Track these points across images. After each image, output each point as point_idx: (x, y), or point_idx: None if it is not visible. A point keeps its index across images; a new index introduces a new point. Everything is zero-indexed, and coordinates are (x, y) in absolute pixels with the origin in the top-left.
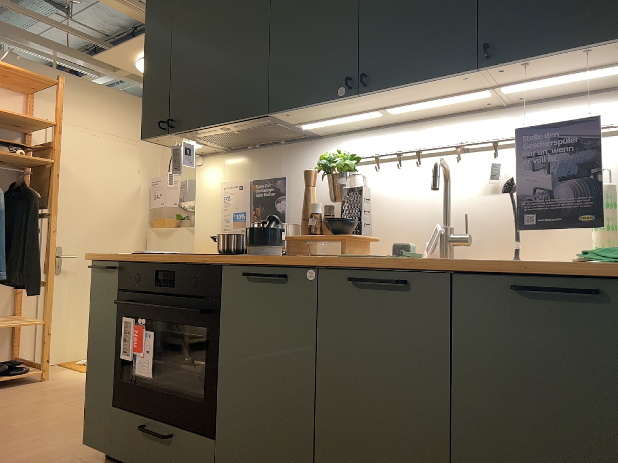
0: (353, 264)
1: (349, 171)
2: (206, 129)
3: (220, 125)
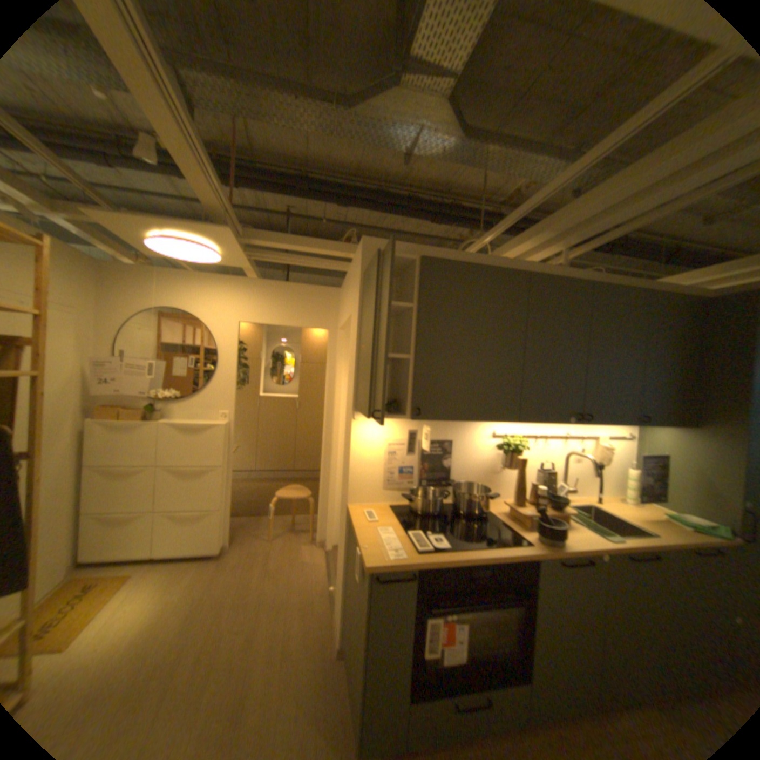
0: (633, 550)
1: (519, 449)
2: (449, 420)
3: (466, 421)
